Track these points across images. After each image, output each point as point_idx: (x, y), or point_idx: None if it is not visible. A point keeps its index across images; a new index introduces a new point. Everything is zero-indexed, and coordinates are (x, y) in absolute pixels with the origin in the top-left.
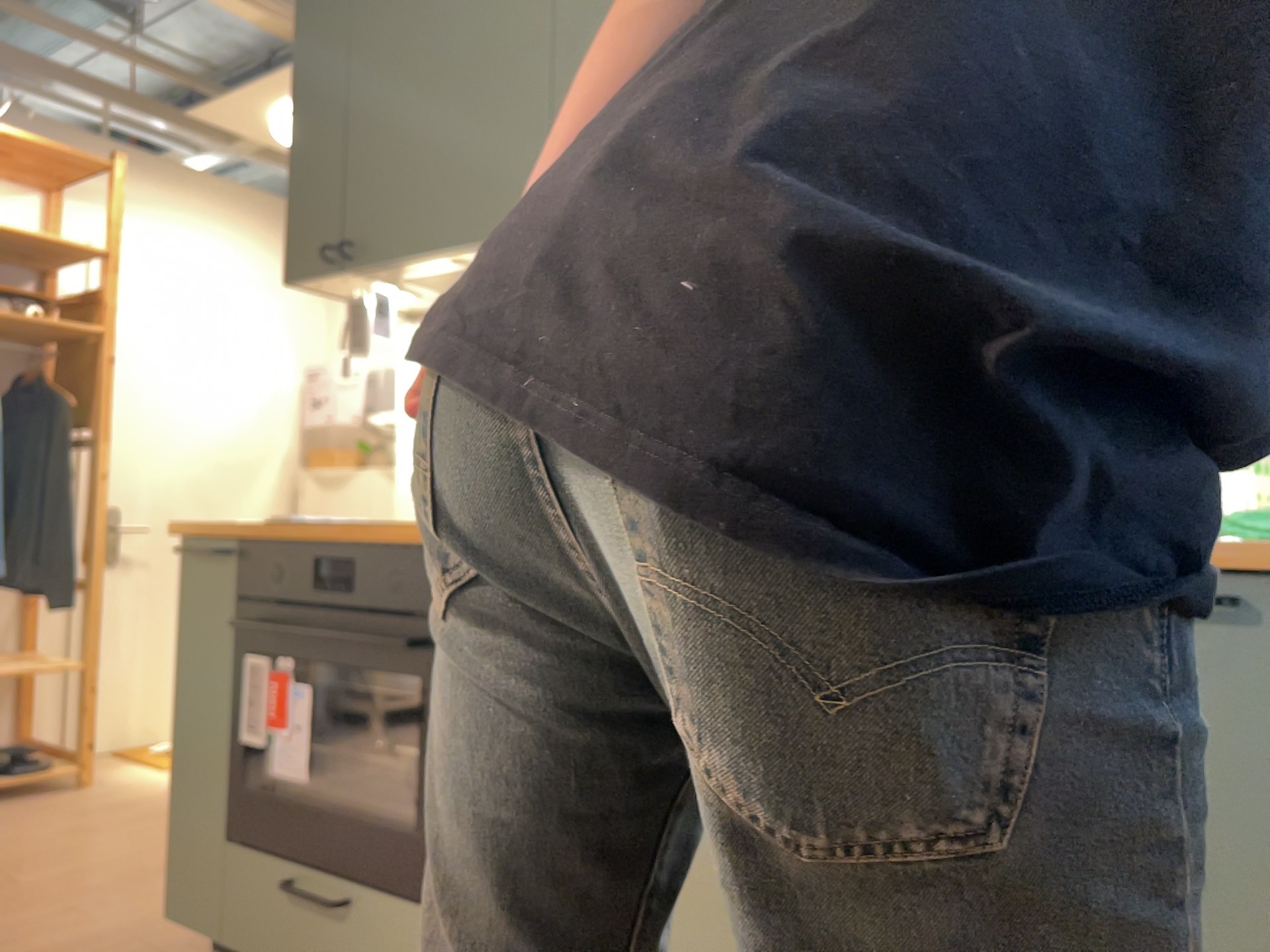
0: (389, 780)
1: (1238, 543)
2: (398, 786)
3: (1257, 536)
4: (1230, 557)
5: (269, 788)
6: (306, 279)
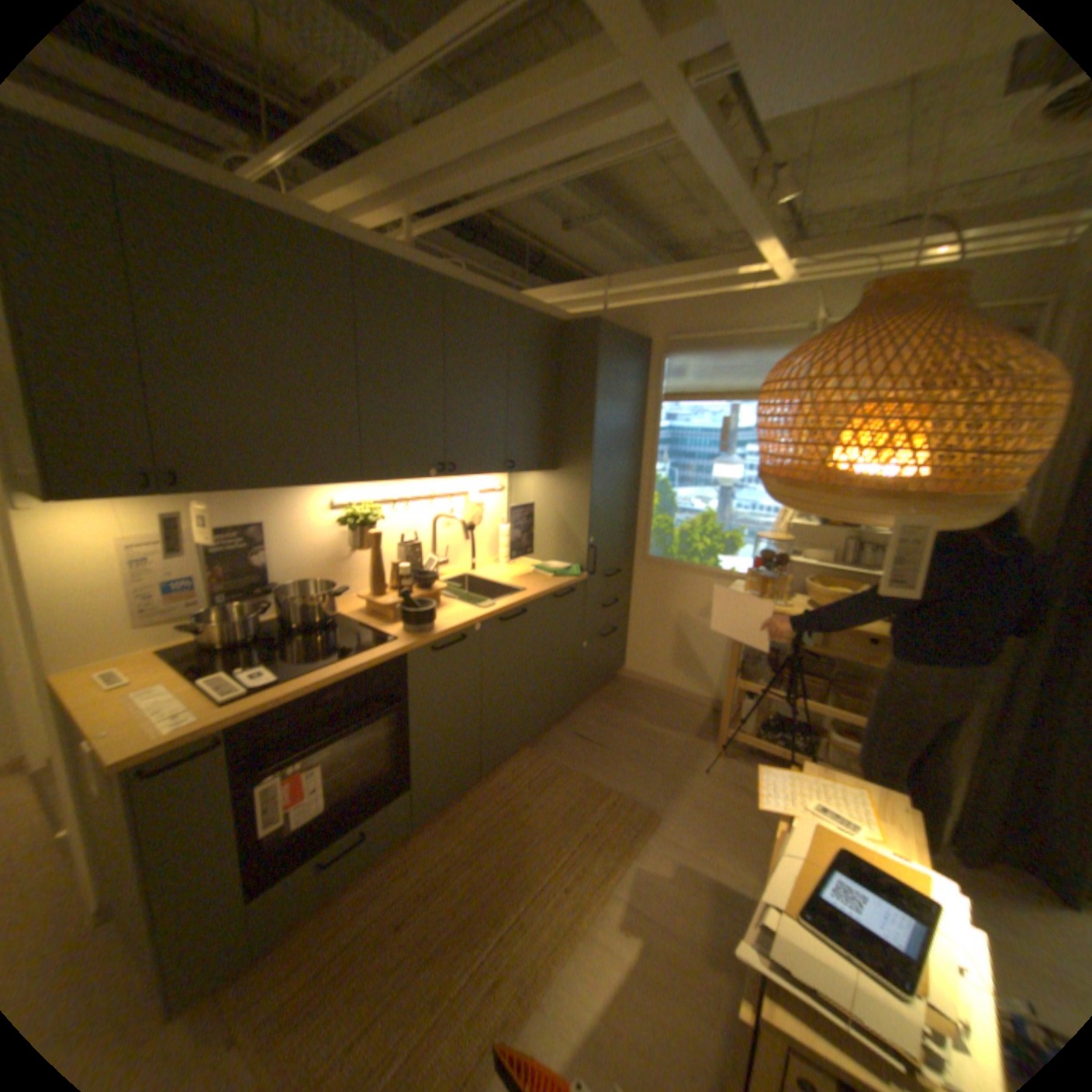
0: (358, 772)
1: (561, 577)
2: (359, 772)
3: (567, 576)
4: (568, 582)
5: (260, 851)
6: (85, 497)
